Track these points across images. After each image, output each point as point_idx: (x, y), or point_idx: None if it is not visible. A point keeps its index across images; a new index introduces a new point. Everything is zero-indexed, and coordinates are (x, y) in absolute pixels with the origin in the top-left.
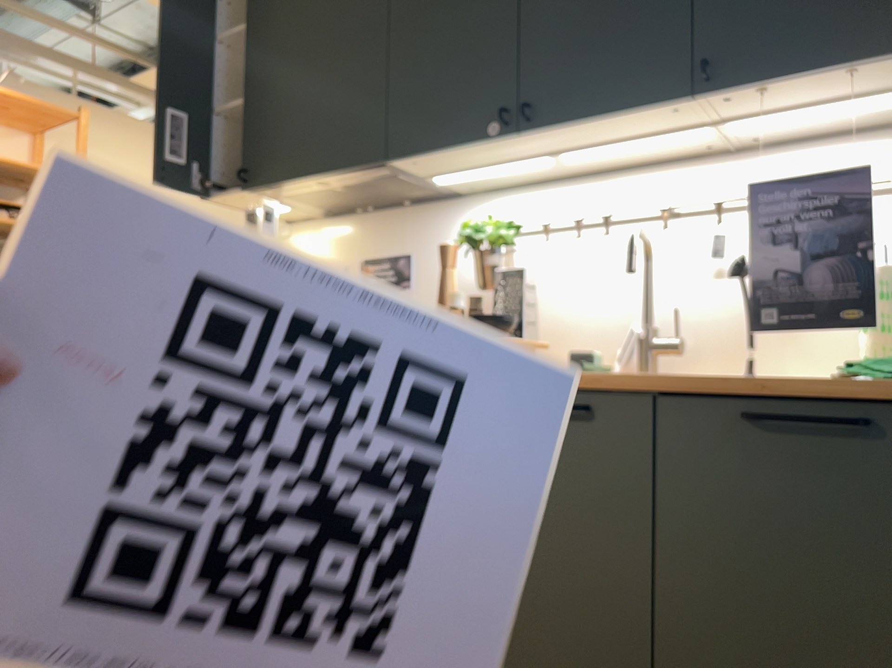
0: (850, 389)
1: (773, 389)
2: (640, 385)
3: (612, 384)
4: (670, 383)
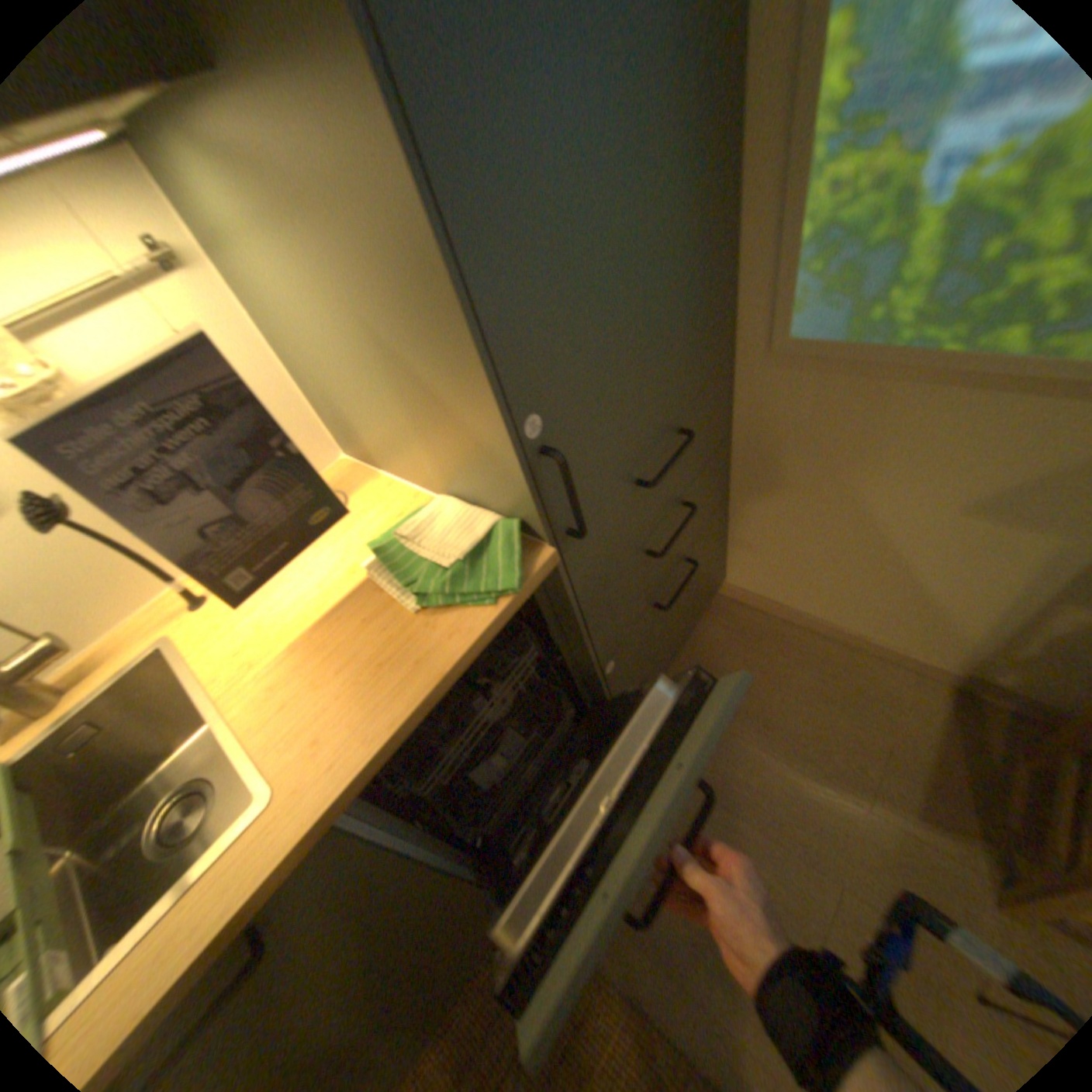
0: (486, 640)
1: (433, 700)
2: (302, 851)
3: (263, 894)
4: (338, 811)
